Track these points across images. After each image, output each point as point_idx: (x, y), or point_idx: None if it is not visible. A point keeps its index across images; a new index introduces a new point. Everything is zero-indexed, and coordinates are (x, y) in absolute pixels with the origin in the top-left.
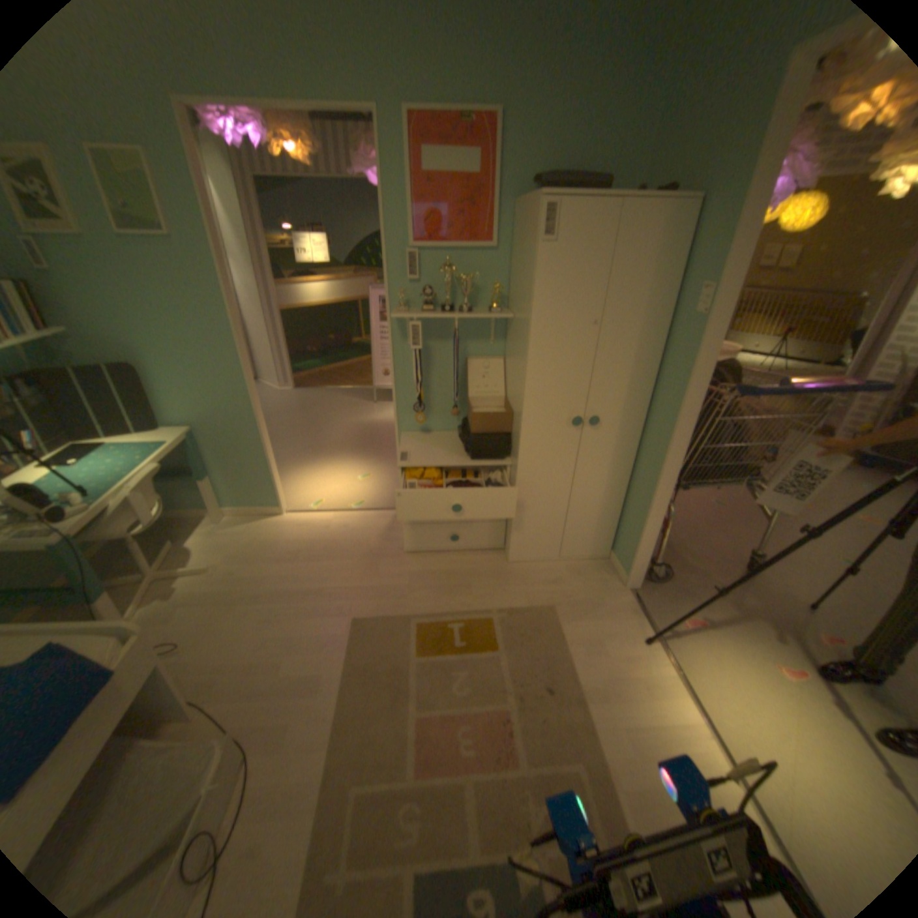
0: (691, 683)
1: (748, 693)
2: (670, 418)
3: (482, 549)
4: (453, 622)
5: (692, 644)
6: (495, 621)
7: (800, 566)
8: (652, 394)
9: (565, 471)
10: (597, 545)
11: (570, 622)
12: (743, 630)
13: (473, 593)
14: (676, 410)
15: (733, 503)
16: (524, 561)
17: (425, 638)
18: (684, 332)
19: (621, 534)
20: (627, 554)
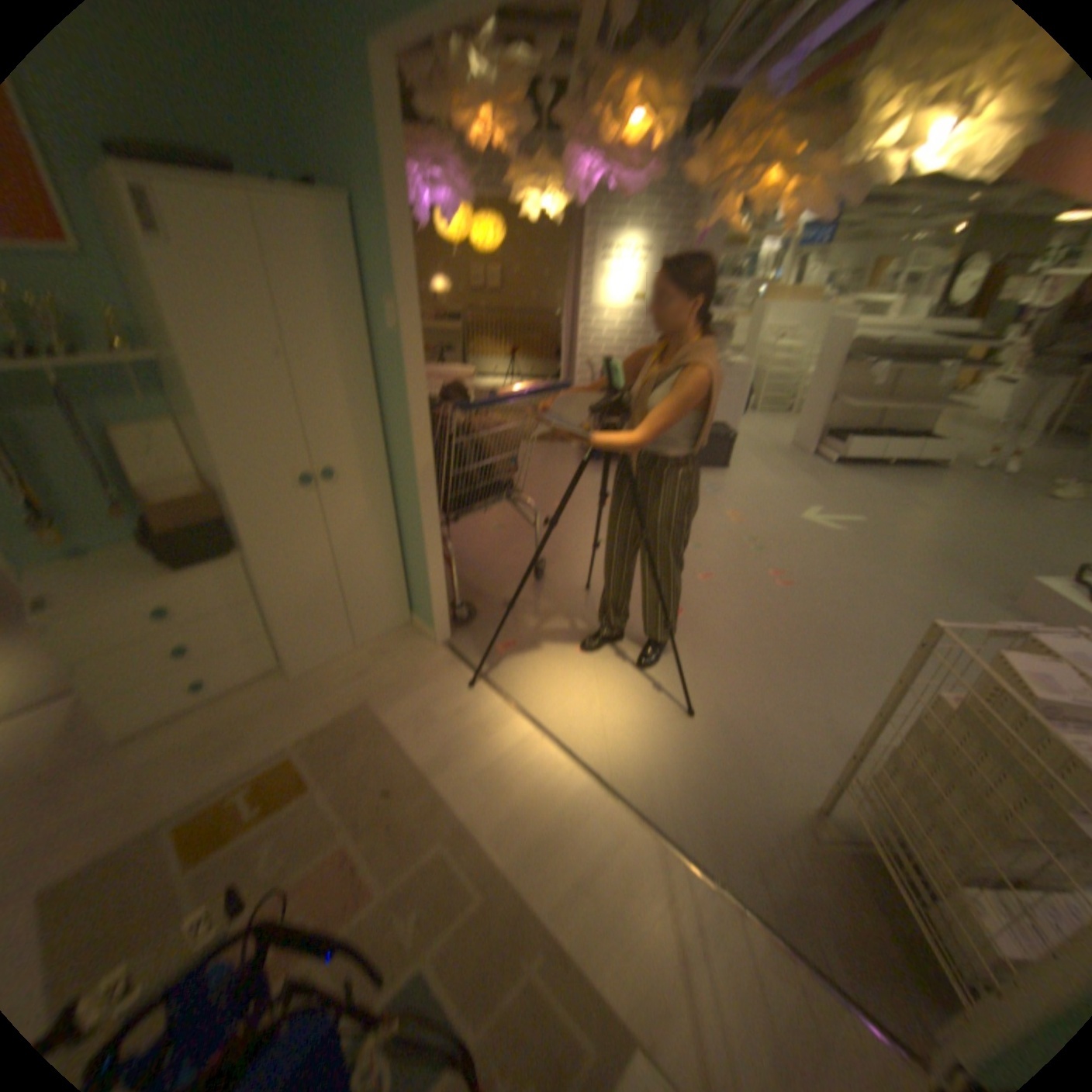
0: (514, 706)
1: (558, 687)
2: (406, 457)
3: (245, 690)
4: (228, 802)
5: (507, 671)
6: (291, 765)
7: (569, 561)
8: (381, 435)
9: (315, 550)
10: (390, 620)
11: (385, 716)
12: (542, 636)
13: (248, 750)
14: (408, 446)
15: (509, 527)
16: (310, 676)
17: (187, 849)
18: (384, 360)
19: (411, 596)
20: (423, 614)
